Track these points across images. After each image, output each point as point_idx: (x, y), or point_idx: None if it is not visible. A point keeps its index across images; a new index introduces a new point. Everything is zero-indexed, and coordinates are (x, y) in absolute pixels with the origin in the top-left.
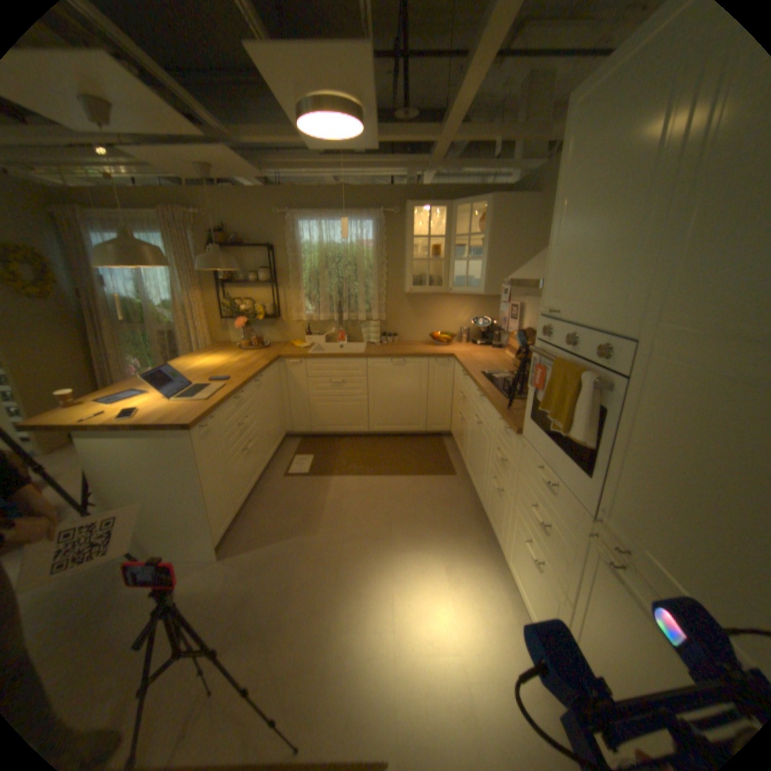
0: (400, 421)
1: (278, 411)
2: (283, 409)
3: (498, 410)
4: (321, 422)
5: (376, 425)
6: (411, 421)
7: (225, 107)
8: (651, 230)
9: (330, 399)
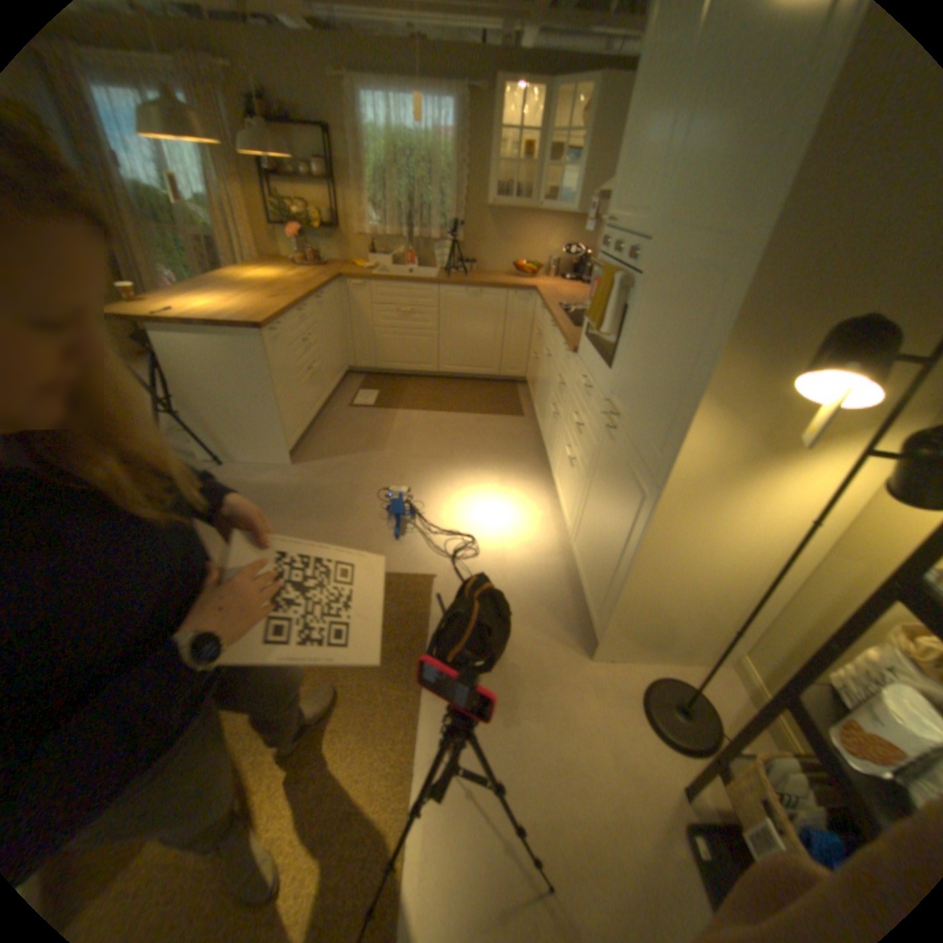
0: (473, 363)
1: (340, 341)
2: (345, 340)
3: (563, 334)
4: (387, 358)
5: (446, 366)
6: (484, 363)
7: None
8: (673, 131)
9: (397, 332)
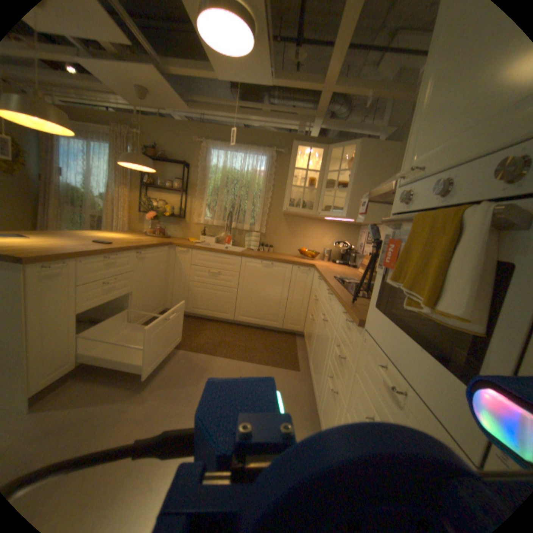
0: (261, 315)
1: (160, 287)
2: (166, 287)
3: (342, 303)
4: (195, 304)
5: (240, 315)
6: (270, 317)
7: (171, 58)
8: None
9: (206, 286)
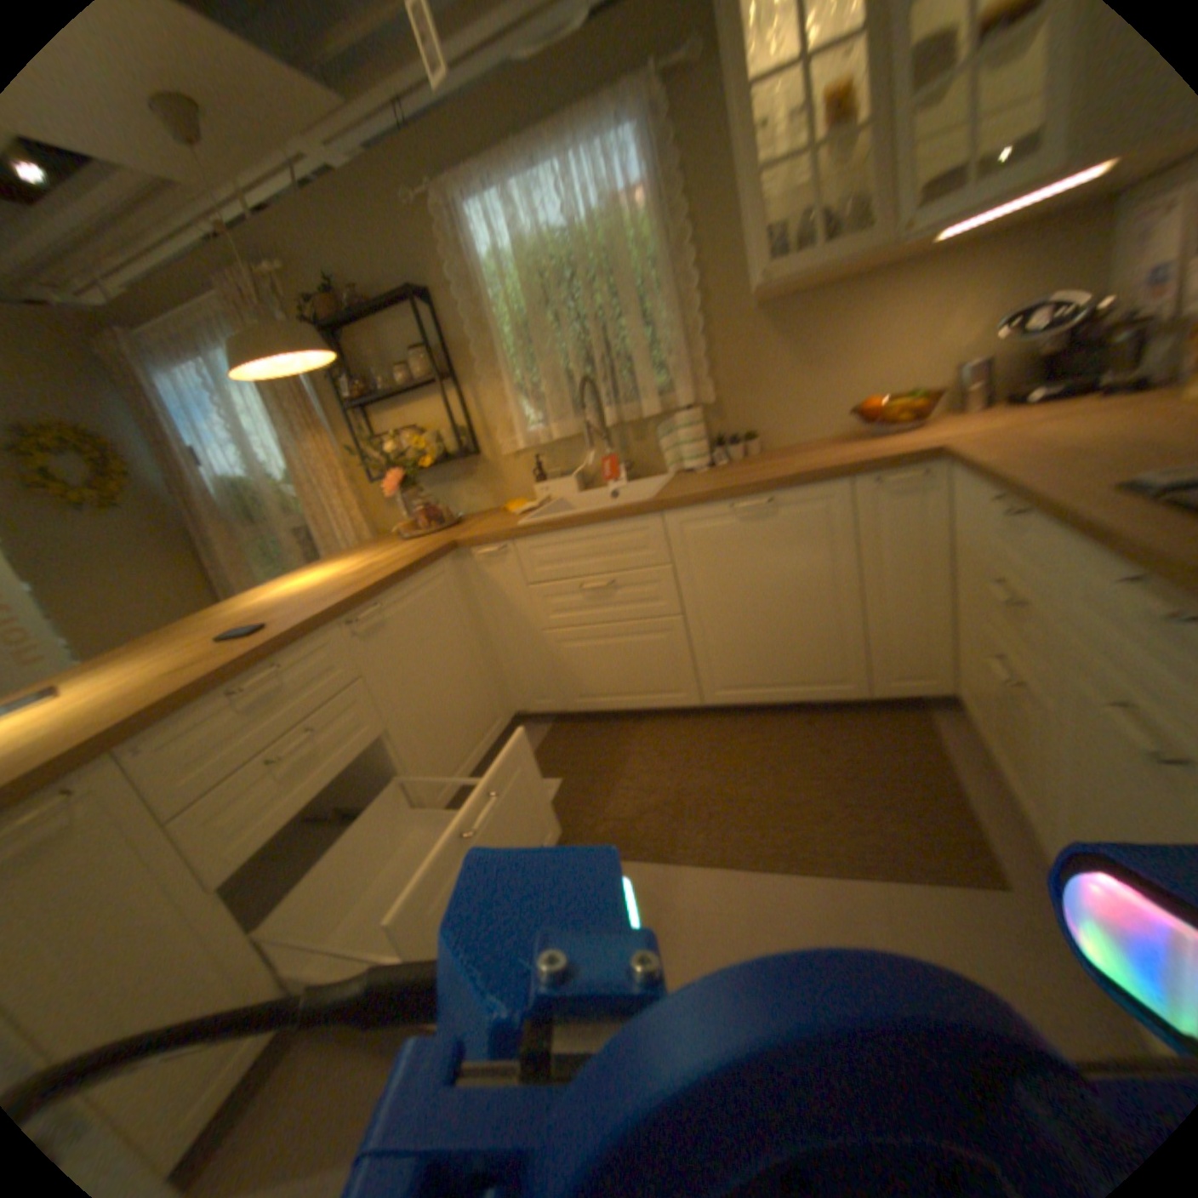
0: (787, 673)
1: (470, 671)
2: (492, 662)
3: None
4: (581, 685)
5: (718, 688)
6: (819, 671)
7: None
8: None
9: (588, 630)
